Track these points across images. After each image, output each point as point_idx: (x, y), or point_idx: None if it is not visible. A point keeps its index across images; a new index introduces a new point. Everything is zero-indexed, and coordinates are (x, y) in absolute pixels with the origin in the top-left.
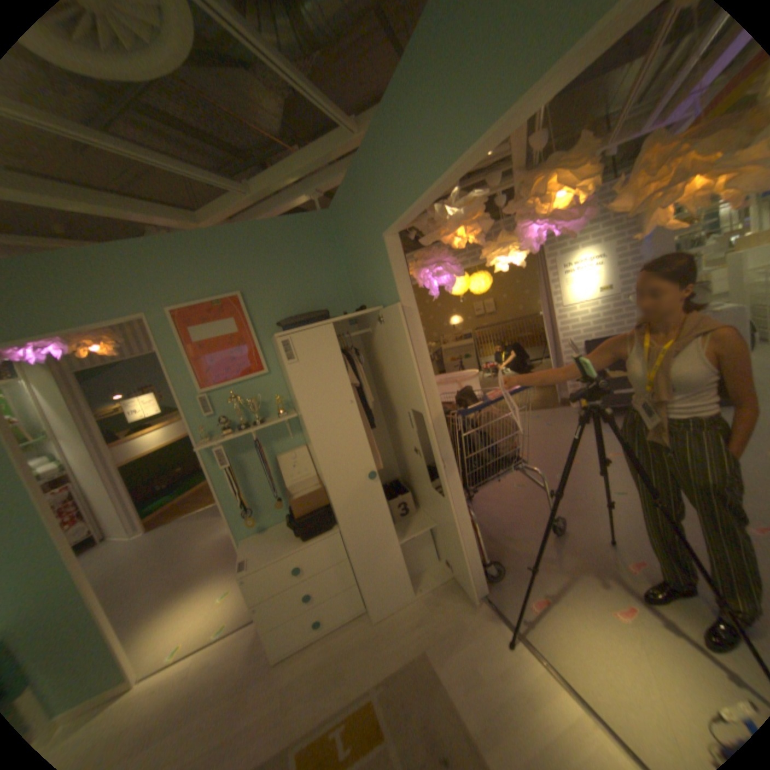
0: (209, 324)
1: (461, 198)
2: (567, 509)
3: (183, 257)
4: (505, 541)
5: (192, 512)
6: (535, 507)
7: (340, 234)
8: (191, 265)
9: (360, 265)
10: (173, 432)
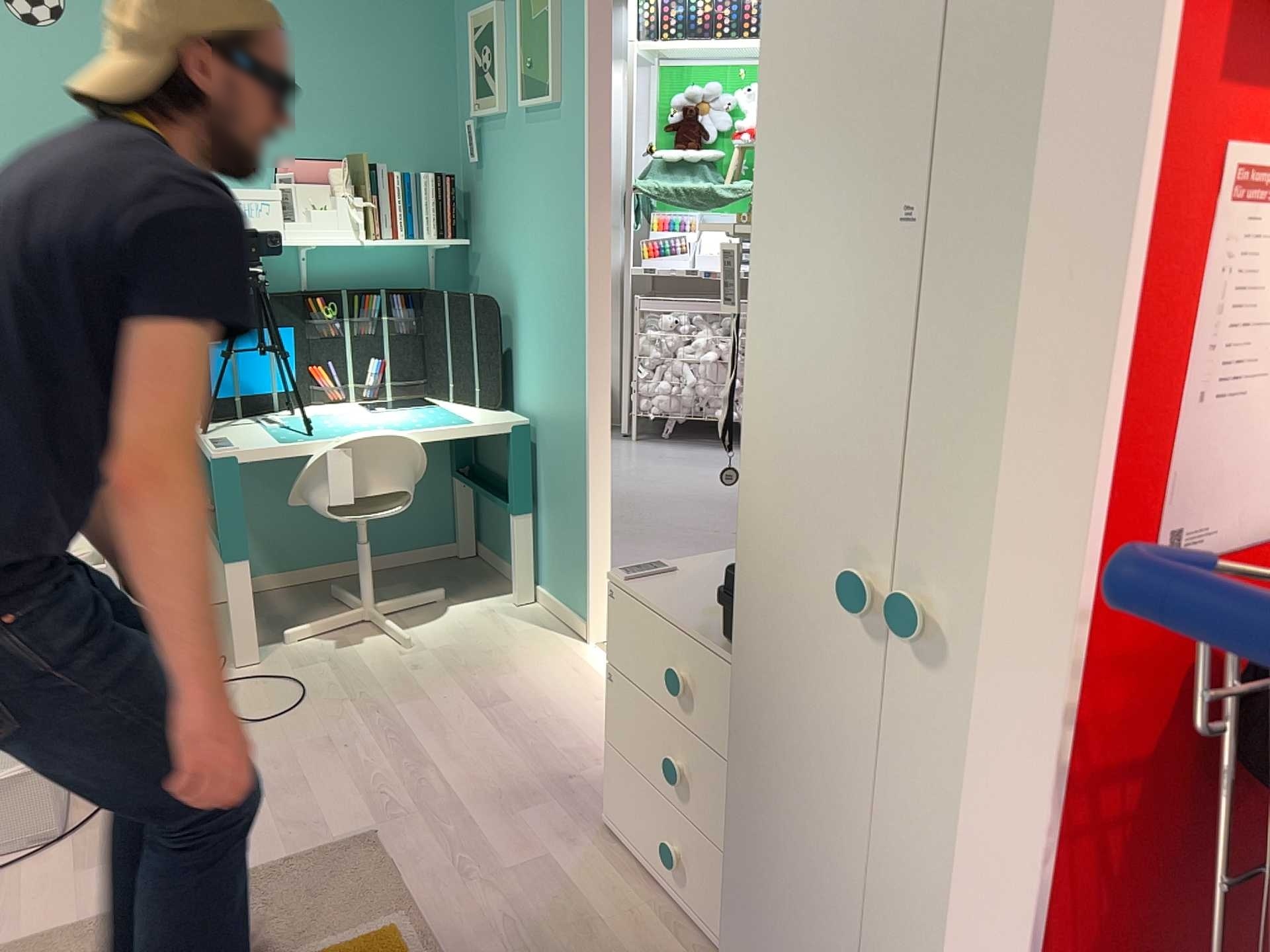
0: None
1: None
2: None
3: None
4: None
5: None
6: None
7: None
8: None
9: None
10: None
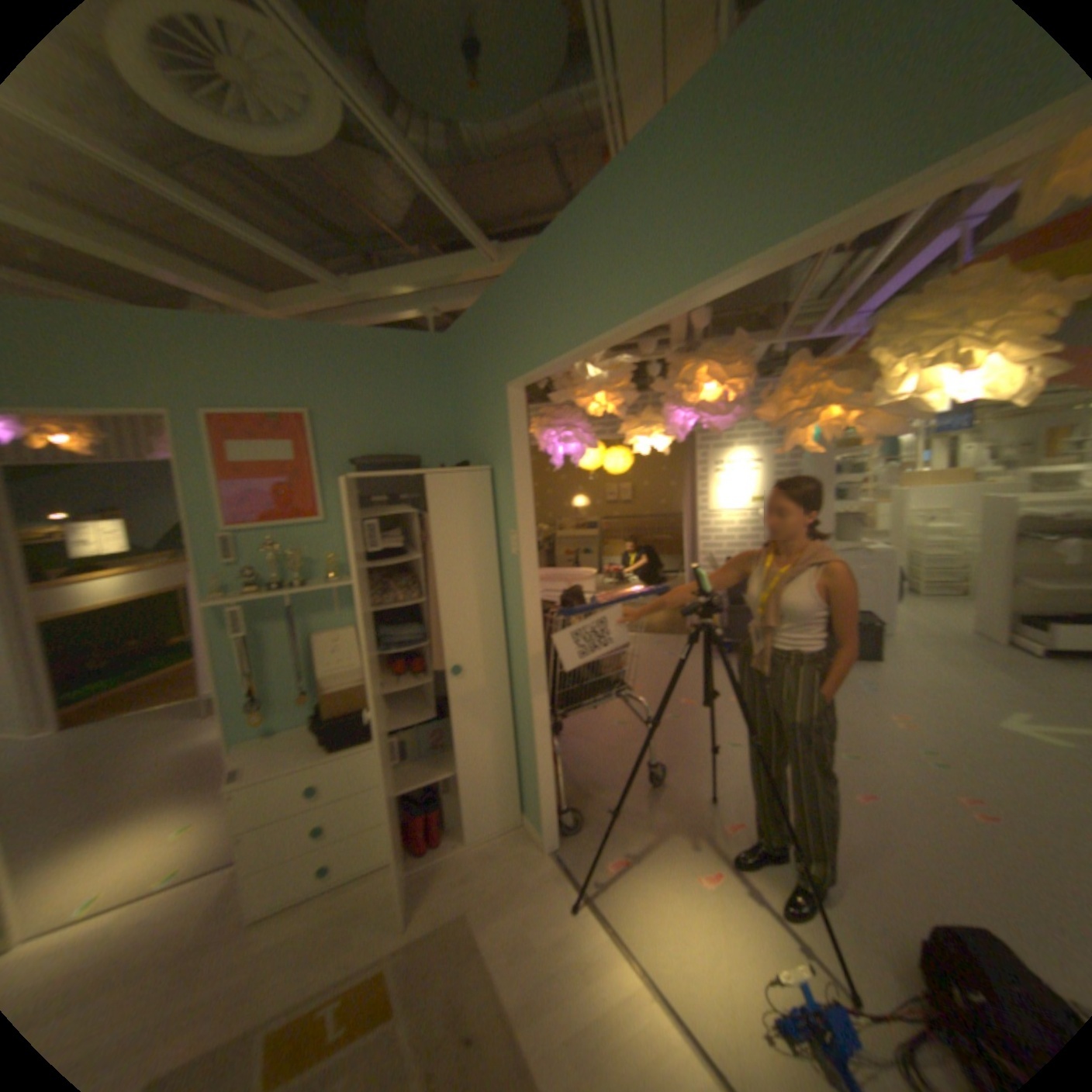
0: (253, 444)
1: (605, 361)
2: (670, 757)
3: (237, 351)
4: (589, 788)
5: (142, 710)
6: (633, 751)
7: (451, 368)
8: (245, 363)
9: (469, 412)
10: (136, 585)
